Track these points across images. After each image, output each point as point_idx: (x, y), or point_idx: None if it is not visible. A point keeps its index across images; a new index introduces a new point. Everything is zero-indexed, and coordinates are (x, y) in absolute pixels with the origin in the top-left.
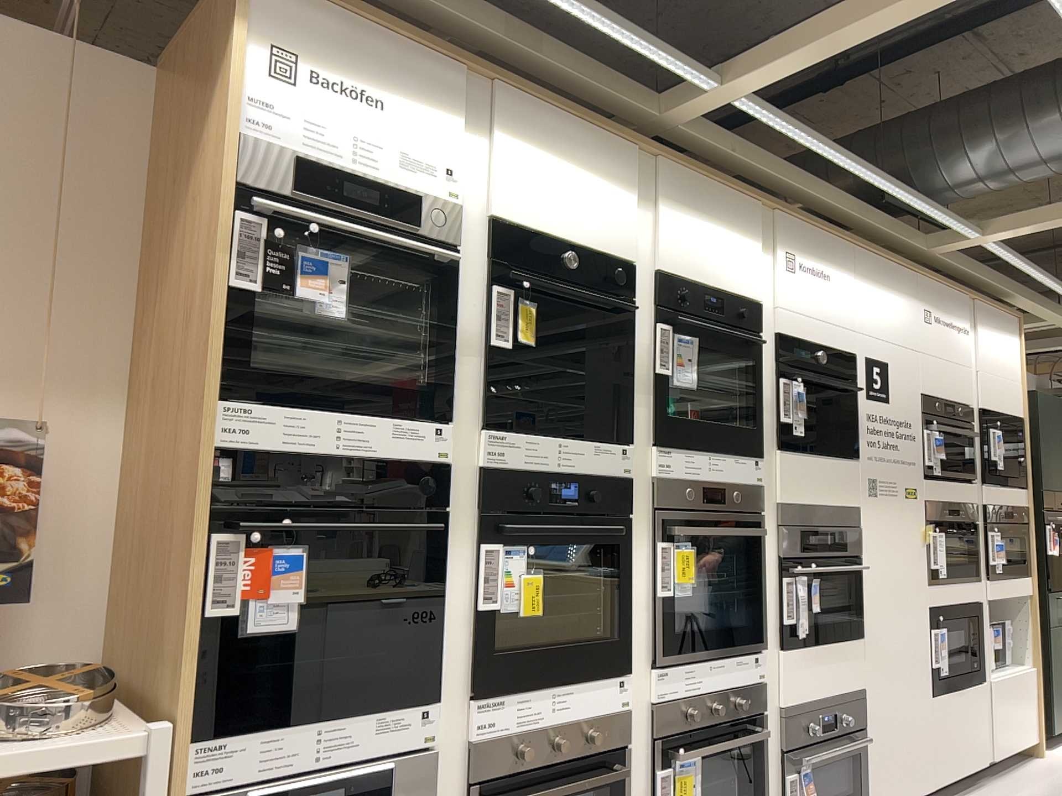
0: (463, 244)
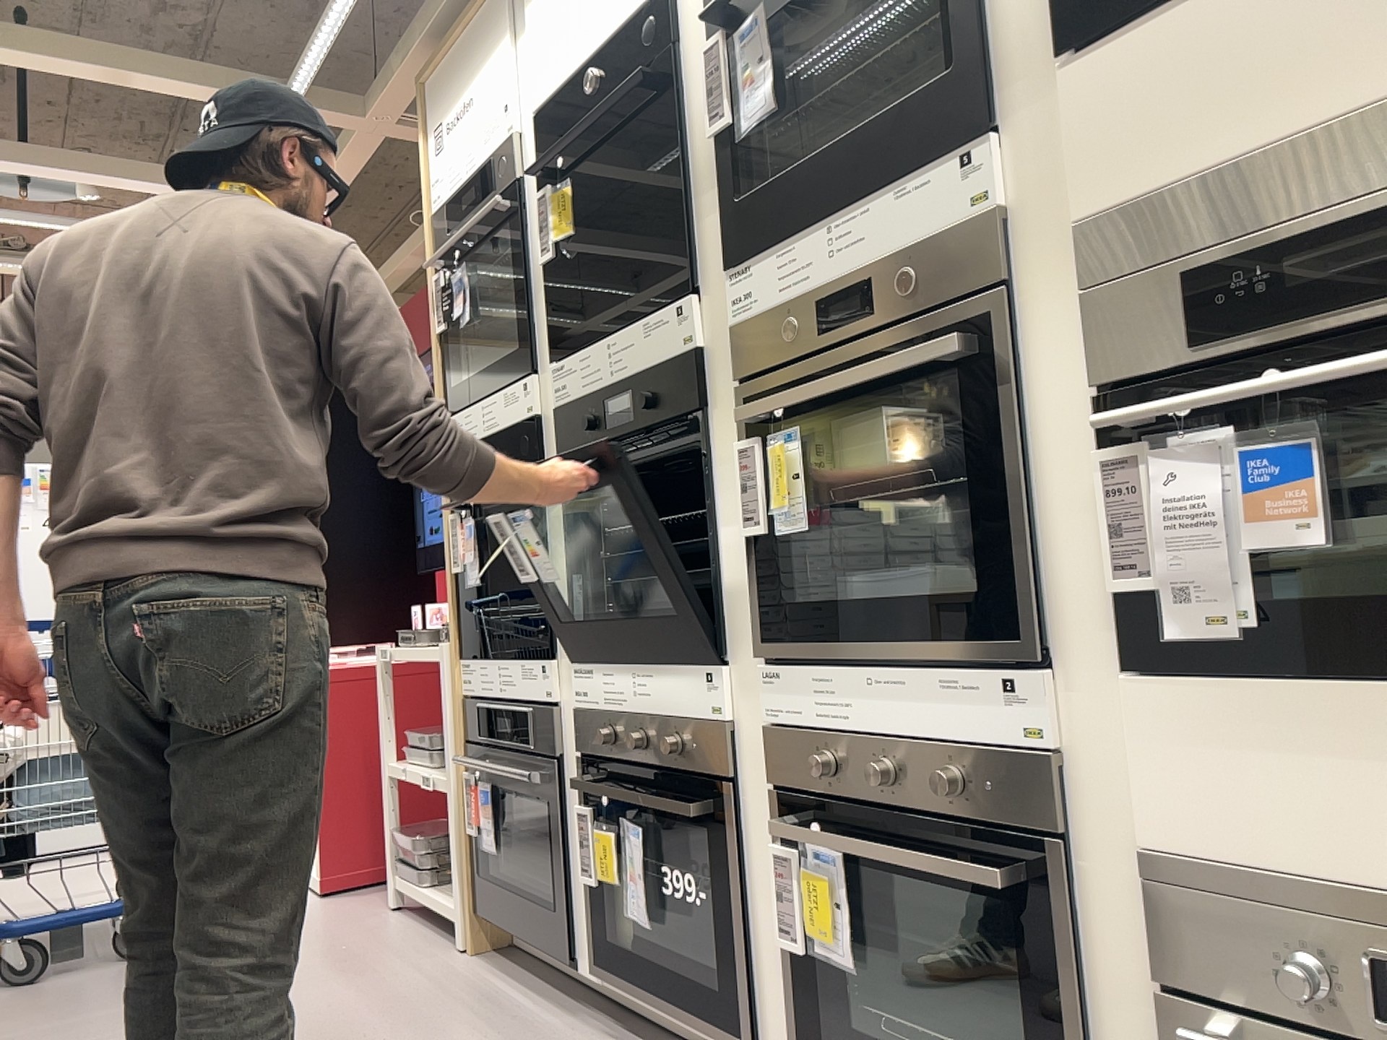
0: (521, 169)
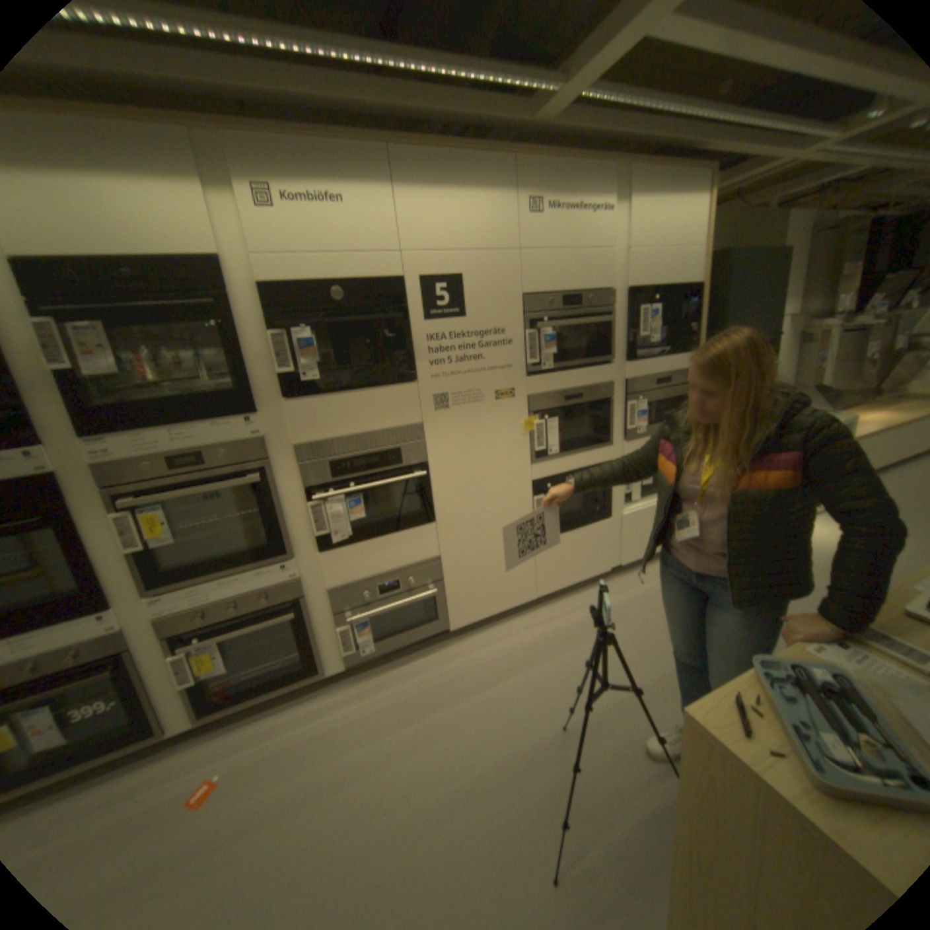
0: None
